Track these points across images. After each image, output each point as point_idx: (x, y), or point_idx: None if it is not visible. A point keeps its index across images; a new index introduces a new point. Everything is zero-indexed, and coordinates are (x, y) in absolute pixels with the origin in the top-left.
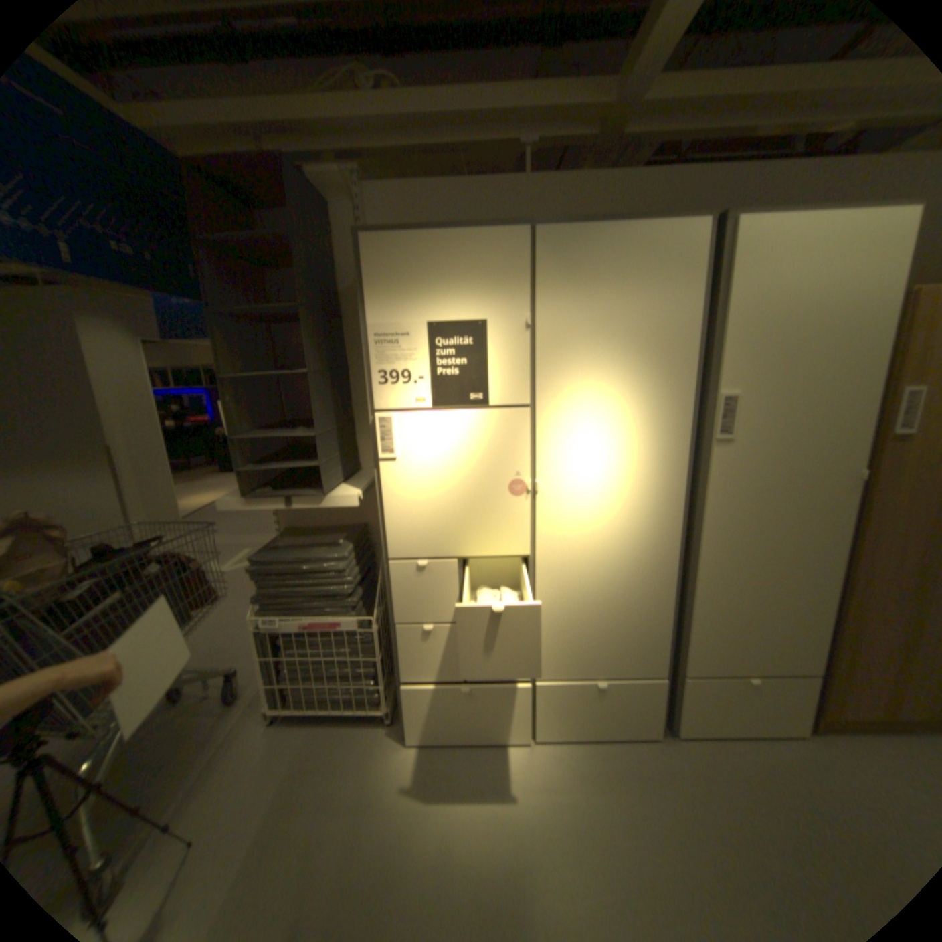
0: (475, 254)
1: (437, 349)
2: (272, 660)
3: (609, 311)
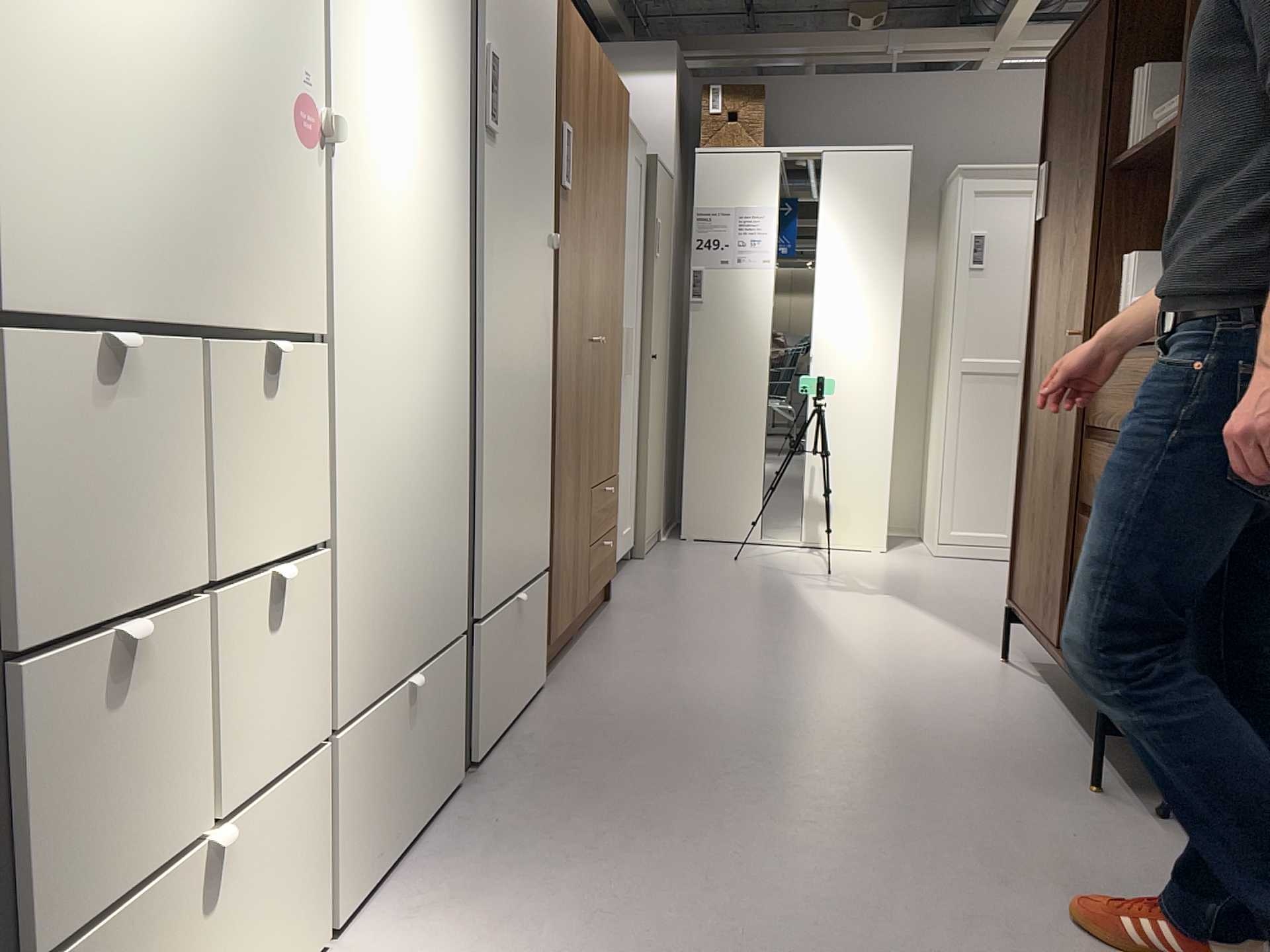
0: None
1: None
2: None
3: None
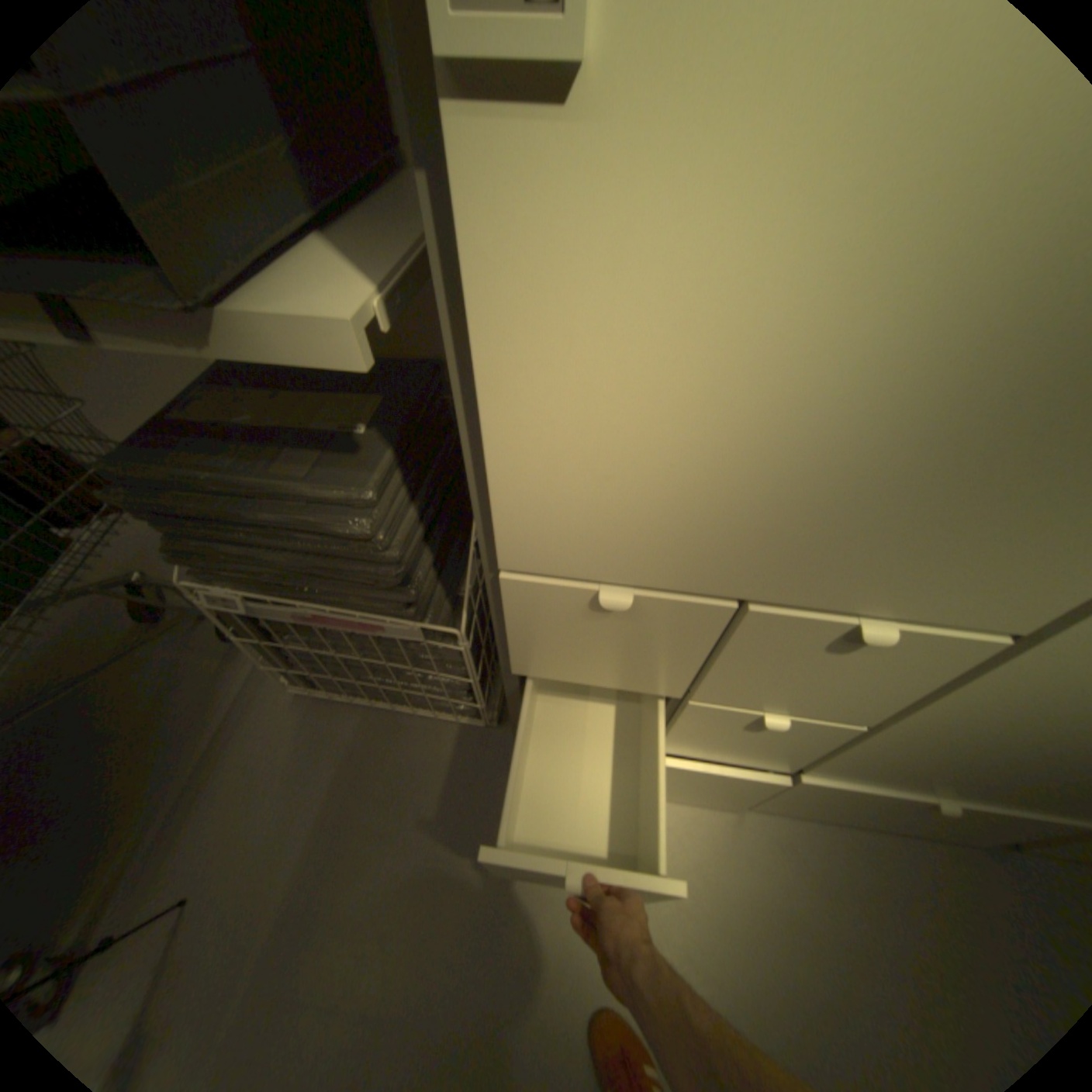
0: None
1: None
2: (264, 640)
3: None
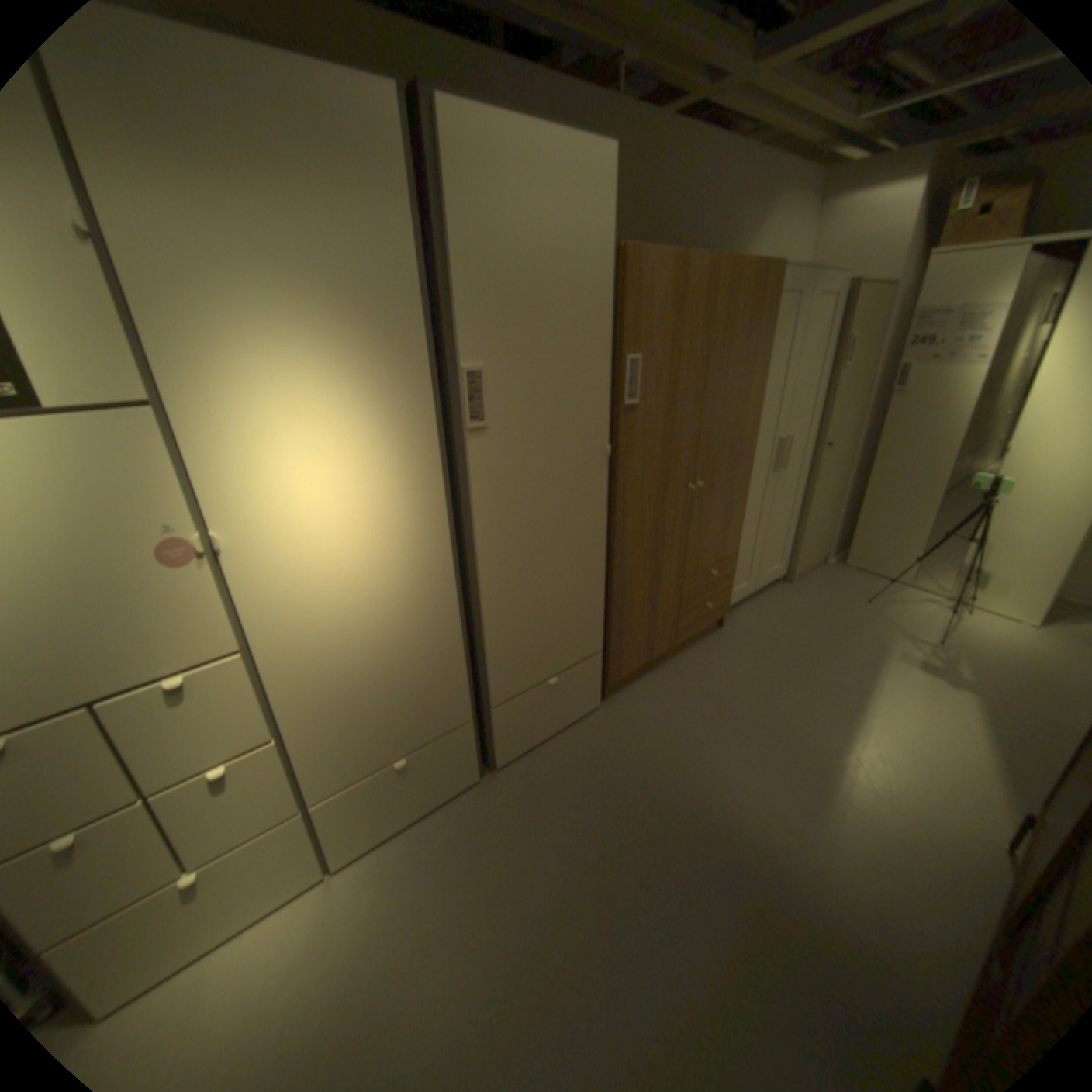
0: None
1: None
2: None
3: (262, 223)
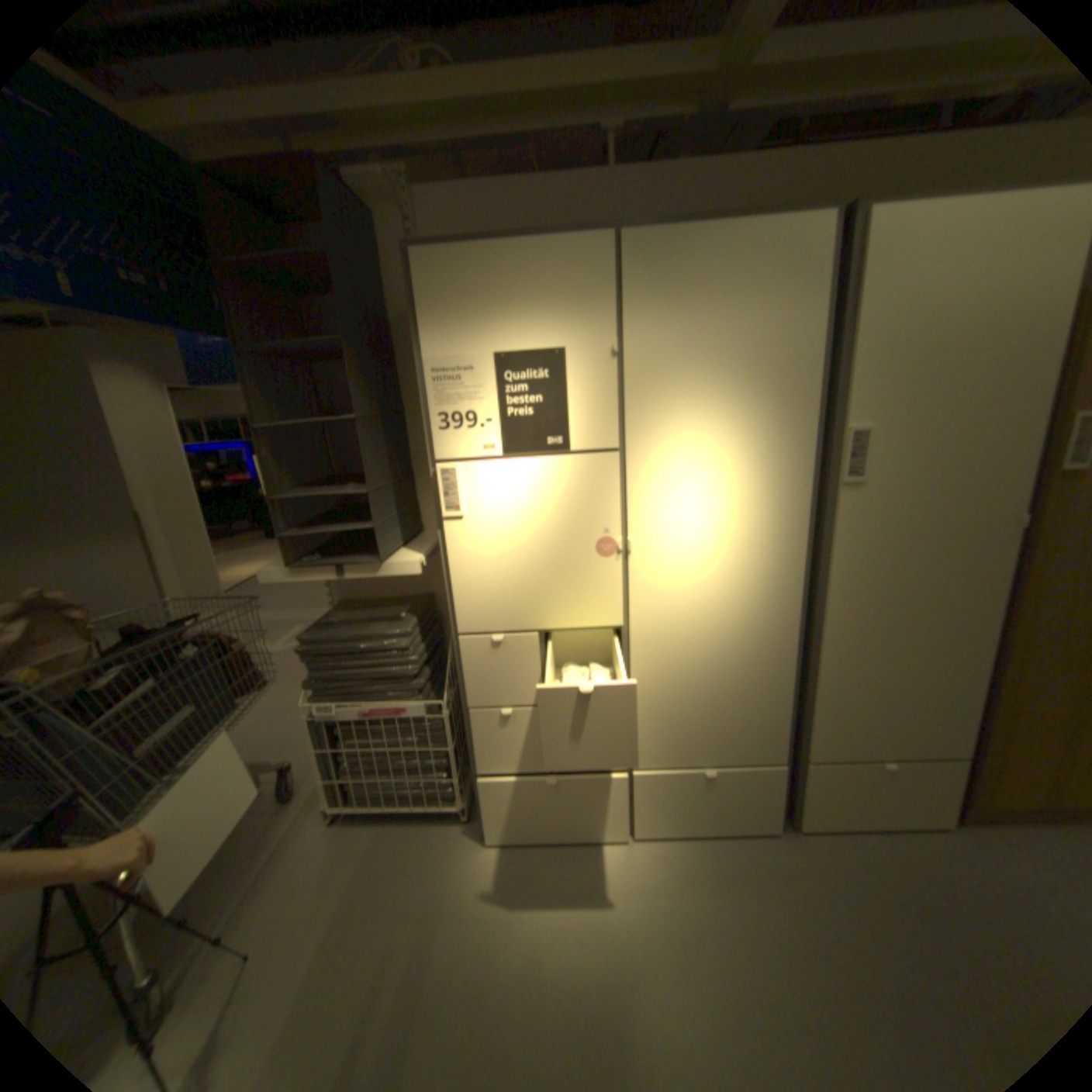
0: (548, 266)
1: (506, 384)
2: (330, 751)
3: (712, 331)
